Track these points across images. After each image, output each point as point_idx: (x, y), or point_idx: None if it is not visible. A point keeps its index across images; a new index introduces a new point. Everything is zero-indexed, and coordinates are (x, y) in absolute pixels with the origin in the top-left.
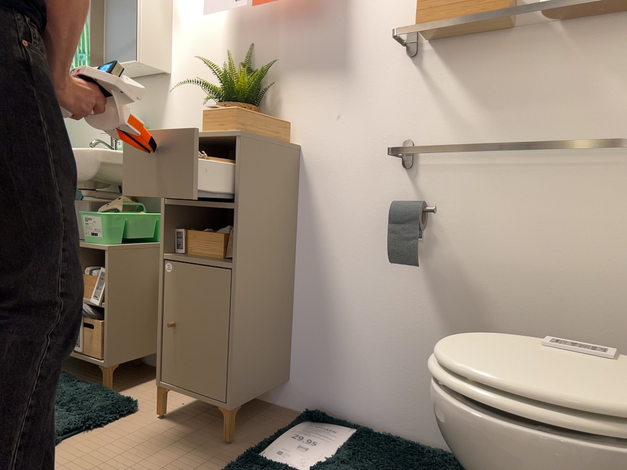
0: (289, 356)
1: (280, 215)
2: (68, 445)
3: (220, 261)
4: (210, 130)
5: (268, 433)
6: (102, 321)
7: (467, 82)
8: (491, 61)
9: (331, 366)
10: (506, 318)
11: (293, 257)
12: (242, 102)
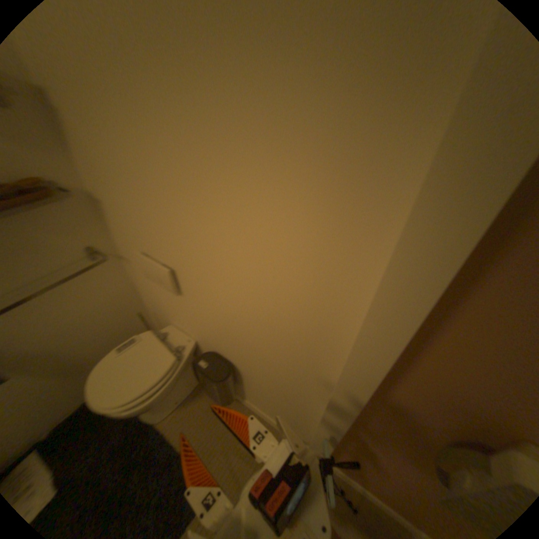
0: None
1: None
2: None
3: None
4: None
5: None
6: None
7: None
8: None
9: None
10: (66, 350)
11: None
12: None
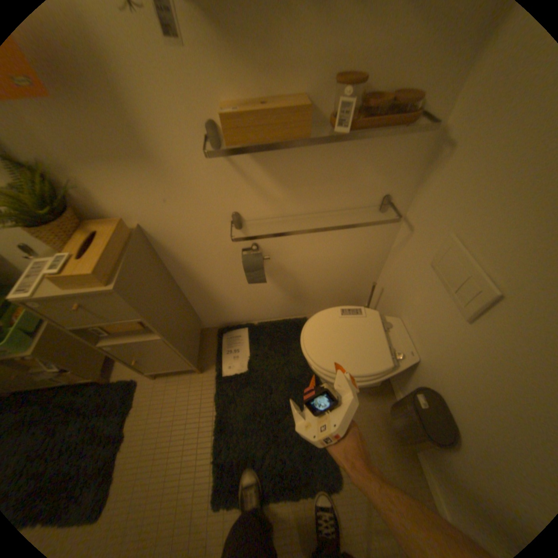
0: (197, 316)
1: (160, 279)
2: (129, 431)
3: (149, 335)
4: (74, 288)
5: (211, 353)
6: (72, 372)
7: (271, 169)
8: (289, 153)
9: (223, 311)
10: (306, 278)
11: (176, 284)
12: (53, 213)
